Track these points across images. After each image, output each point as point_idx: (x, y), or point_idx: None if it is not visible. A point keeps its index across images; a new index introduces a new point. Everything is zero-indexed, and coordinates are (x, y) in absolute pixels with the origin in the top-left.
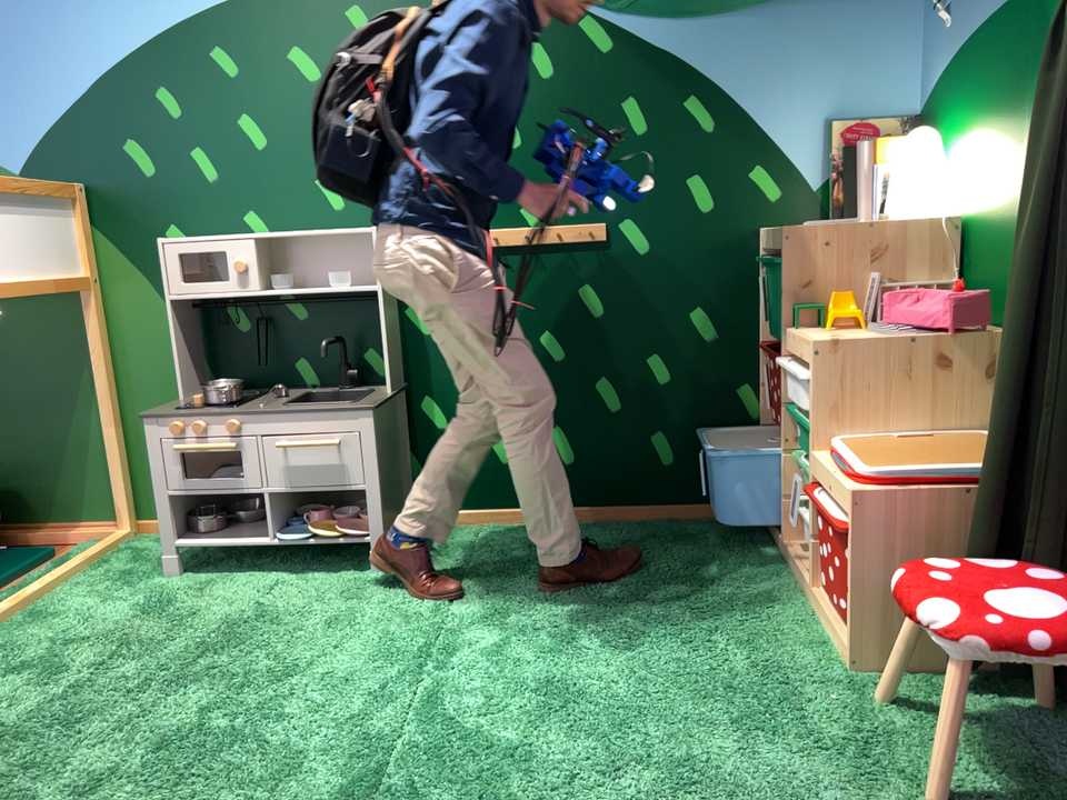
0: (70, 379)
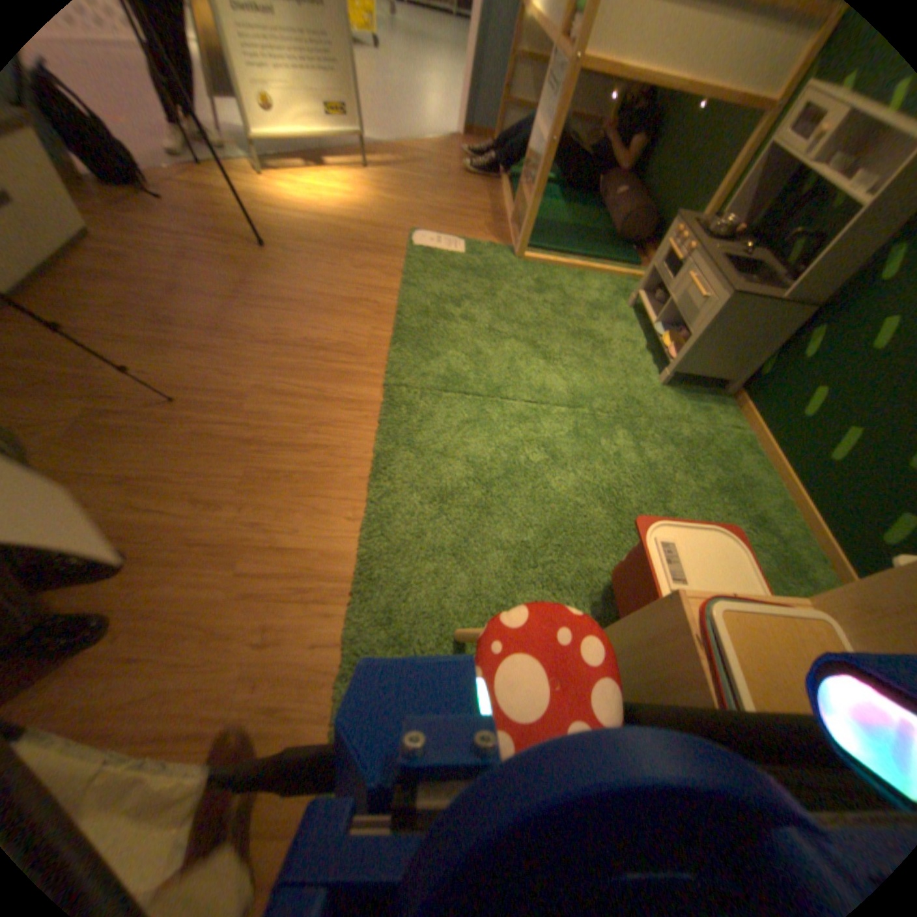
0: (722, 177)
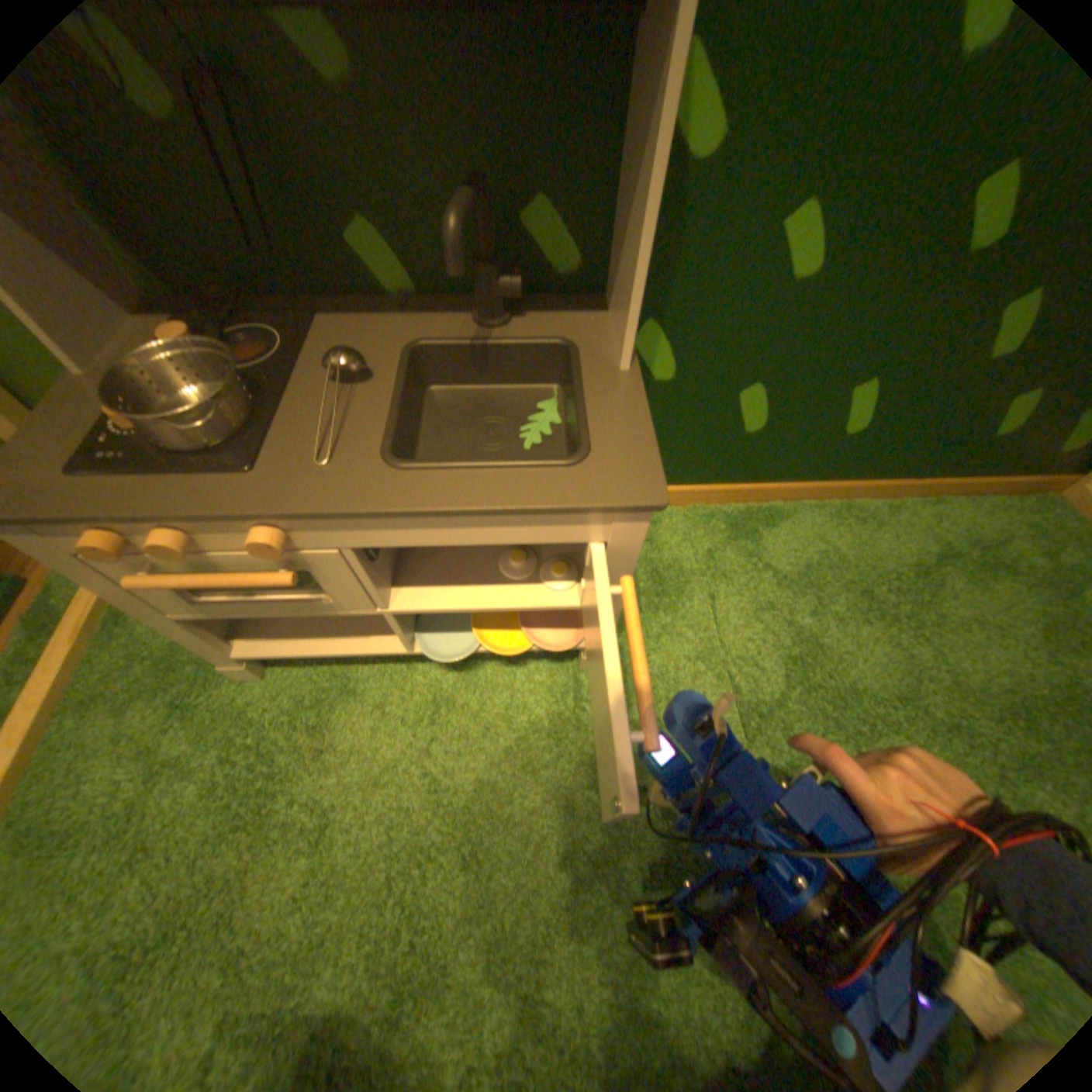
0: None
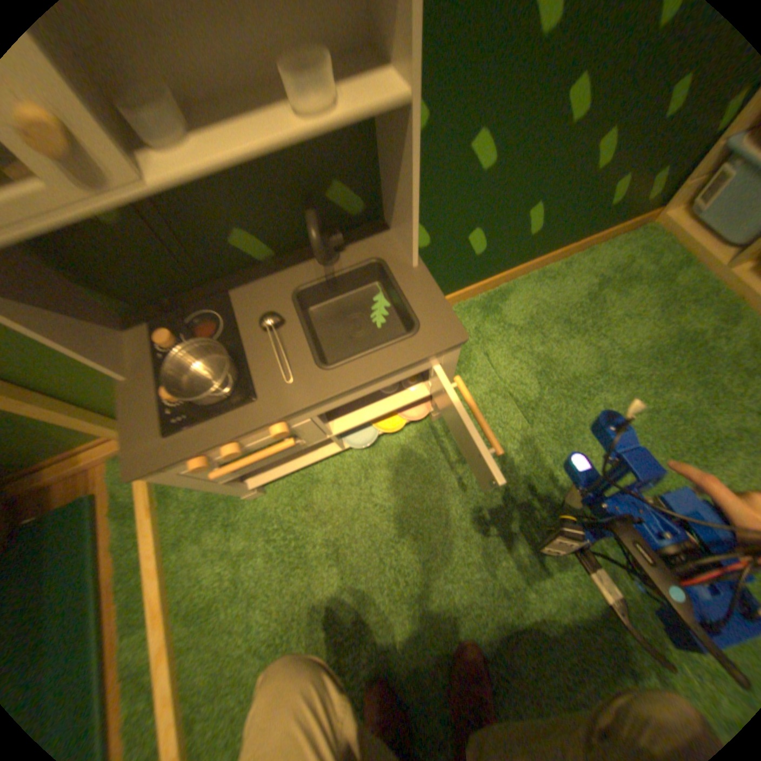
0: None
